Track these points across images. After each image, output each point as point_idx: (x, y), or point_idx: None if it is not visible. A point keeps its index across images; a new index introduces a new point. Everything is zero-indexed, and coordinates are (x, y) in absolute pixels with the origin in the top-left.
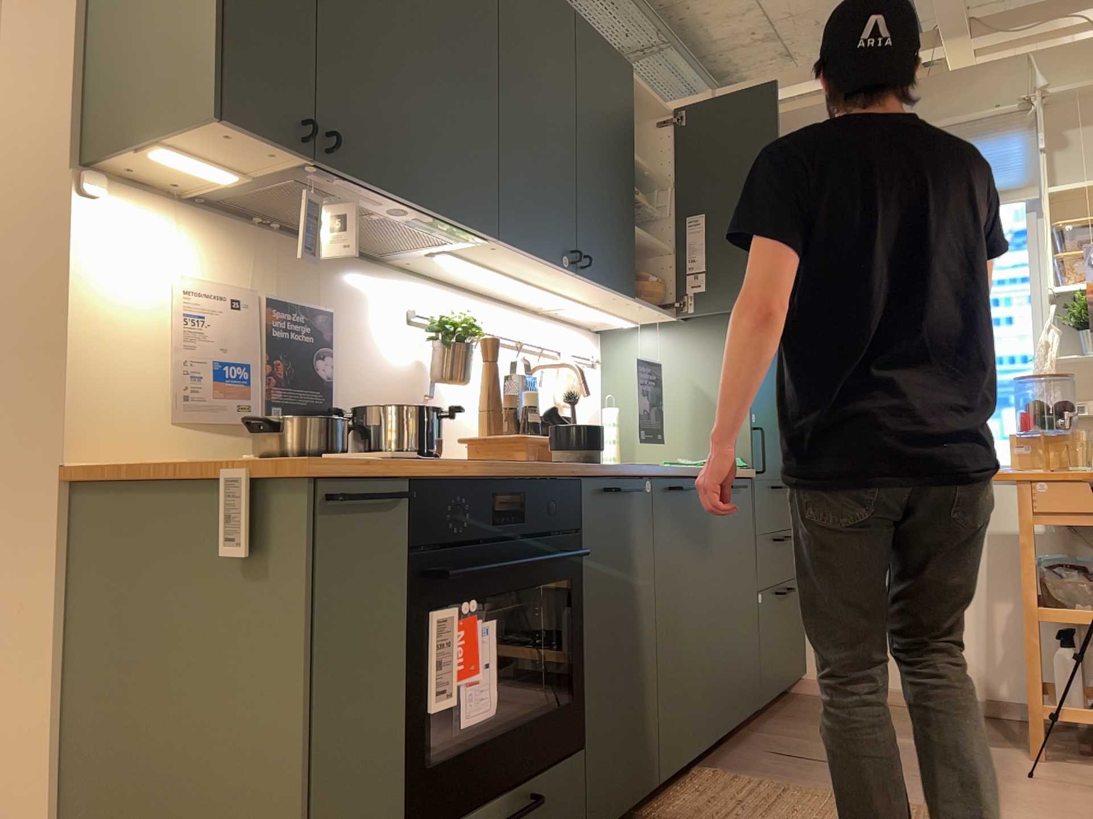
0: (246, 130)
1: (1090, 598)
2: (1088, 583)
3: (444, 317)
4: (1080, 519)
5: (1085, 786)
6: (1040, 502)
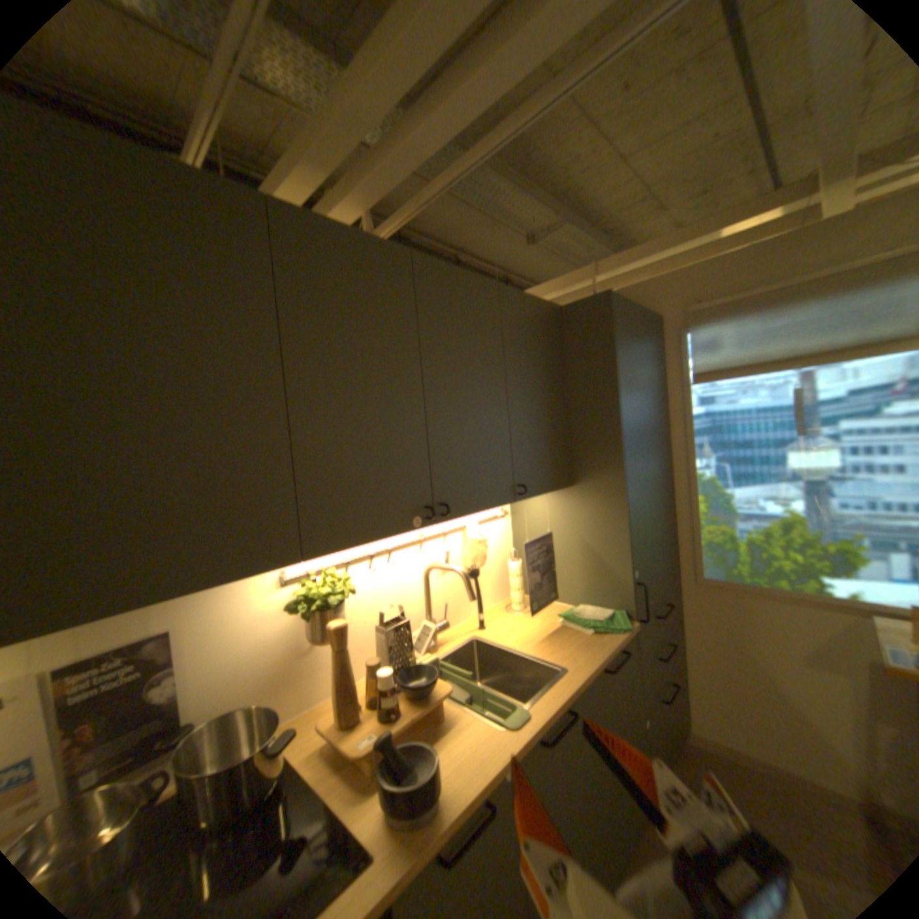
0: None
1: None
2: None
3: (311, 582)
4: None
5: None
6: None
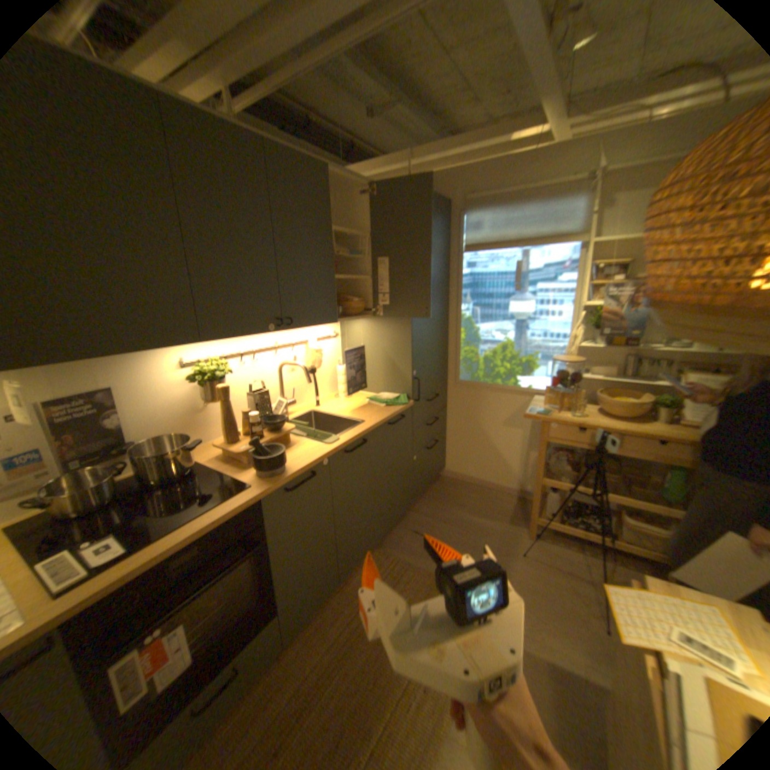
0: None
1: (569, 477)
2: (570, 469)
3: (202, 365)
4: (571, 443)
5: (547, 565)
6: (552, 433)
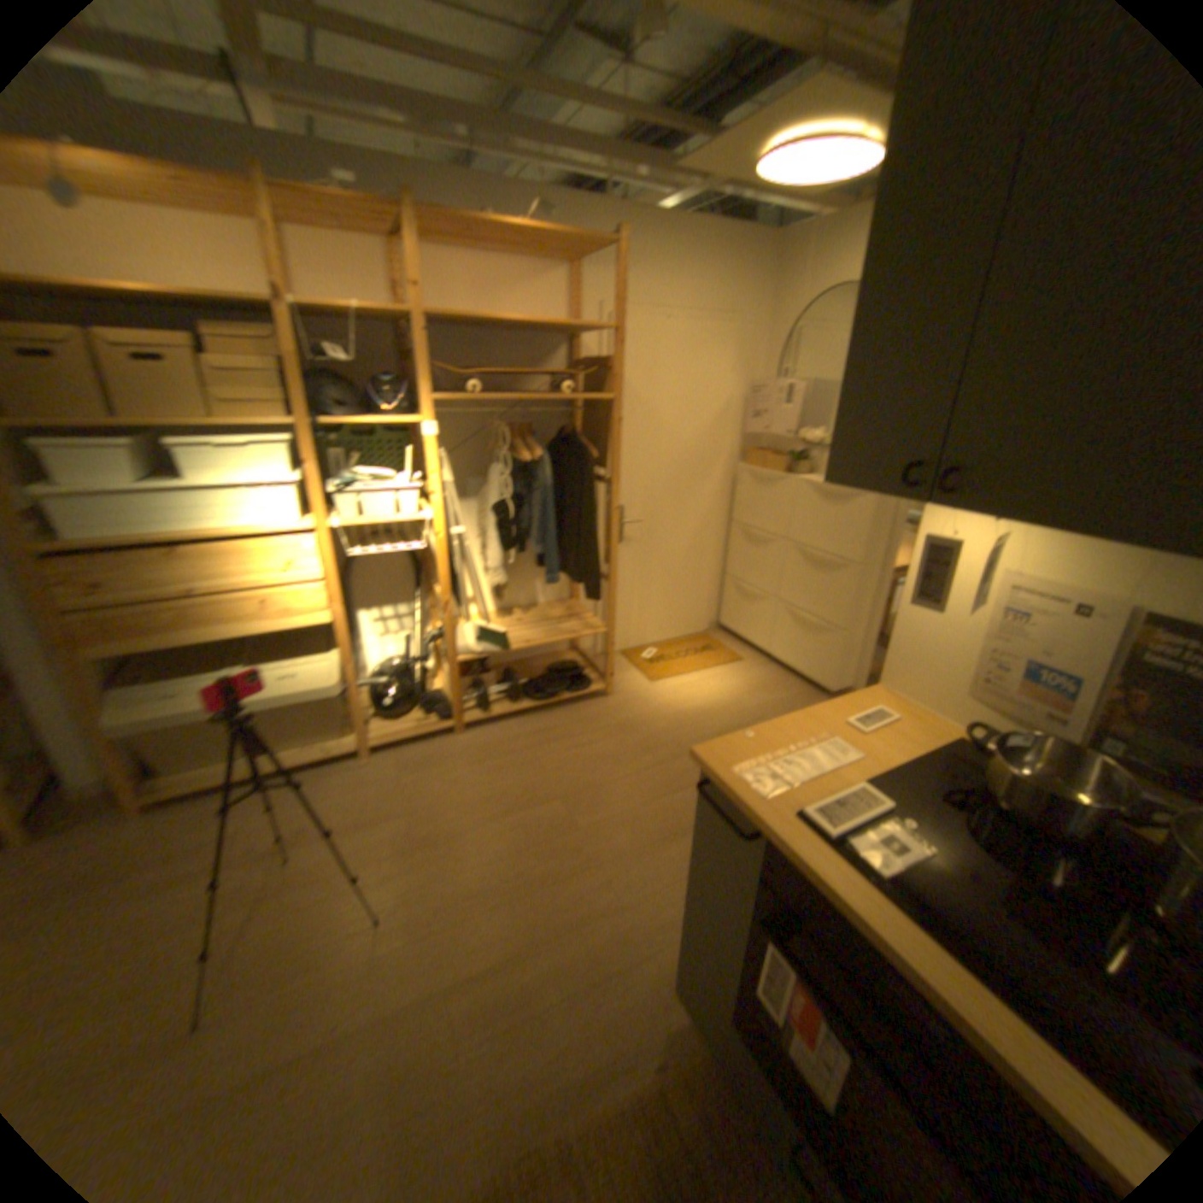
0: (858, 481)
1: None
2: None
3: None
4: None
5: None
6: None
